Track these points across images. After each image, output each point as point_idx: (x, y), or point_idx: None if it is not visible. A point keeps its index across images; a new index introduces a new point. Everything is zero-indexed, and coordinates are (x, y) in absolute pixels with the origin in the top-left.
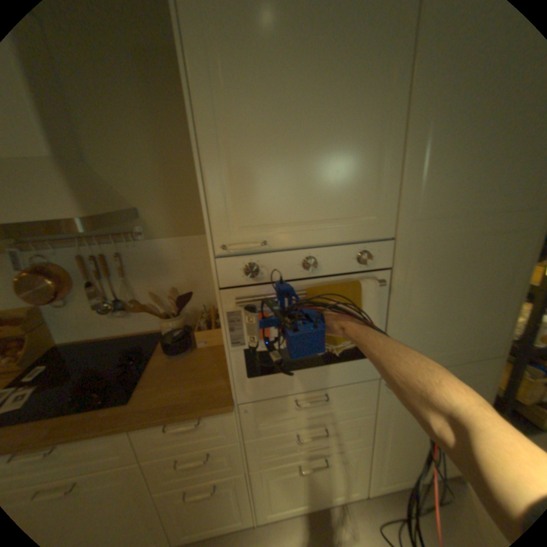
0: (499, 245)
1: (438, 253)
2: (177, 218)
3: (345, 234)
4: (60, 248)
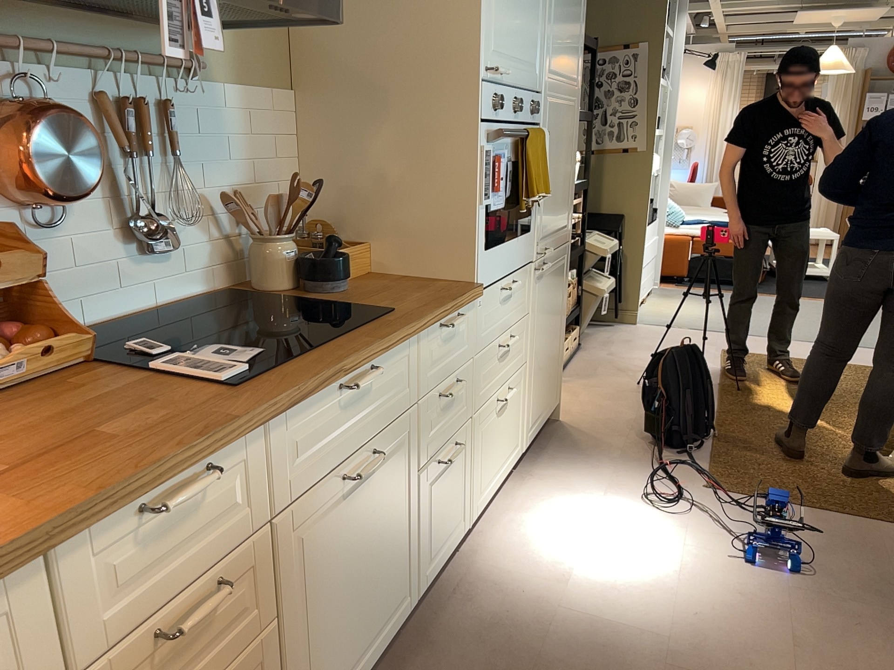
0: (568, 119)
1: (553, 118)
2: (247, 52)
3: (527, 84)
4: (65, 70)
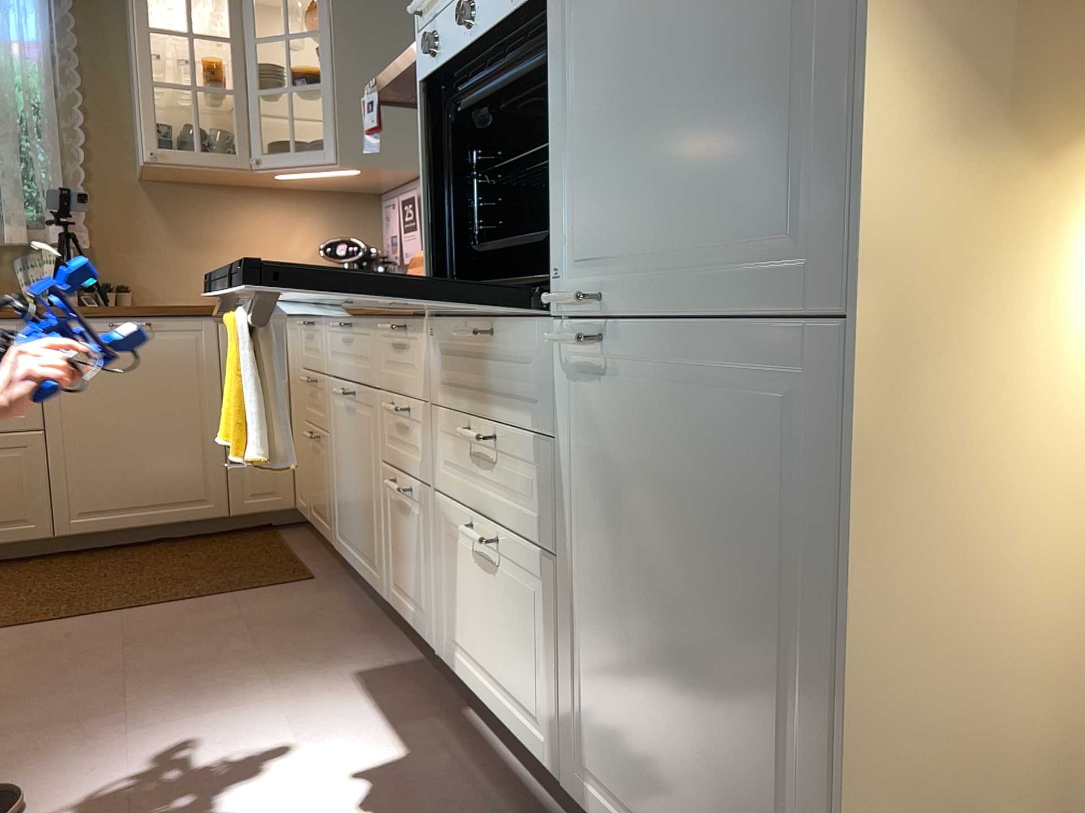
0: None
1: None
2: None
3: None
4: None
